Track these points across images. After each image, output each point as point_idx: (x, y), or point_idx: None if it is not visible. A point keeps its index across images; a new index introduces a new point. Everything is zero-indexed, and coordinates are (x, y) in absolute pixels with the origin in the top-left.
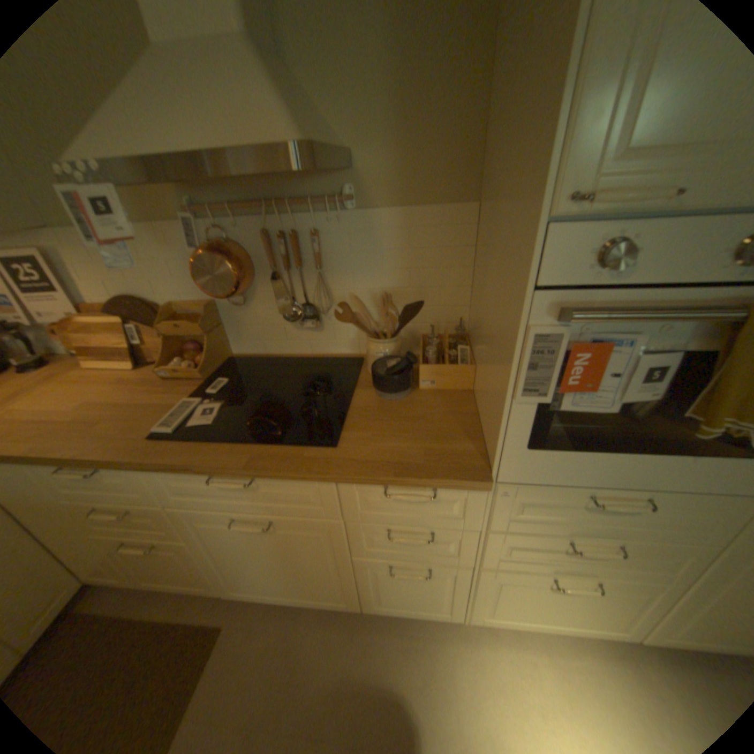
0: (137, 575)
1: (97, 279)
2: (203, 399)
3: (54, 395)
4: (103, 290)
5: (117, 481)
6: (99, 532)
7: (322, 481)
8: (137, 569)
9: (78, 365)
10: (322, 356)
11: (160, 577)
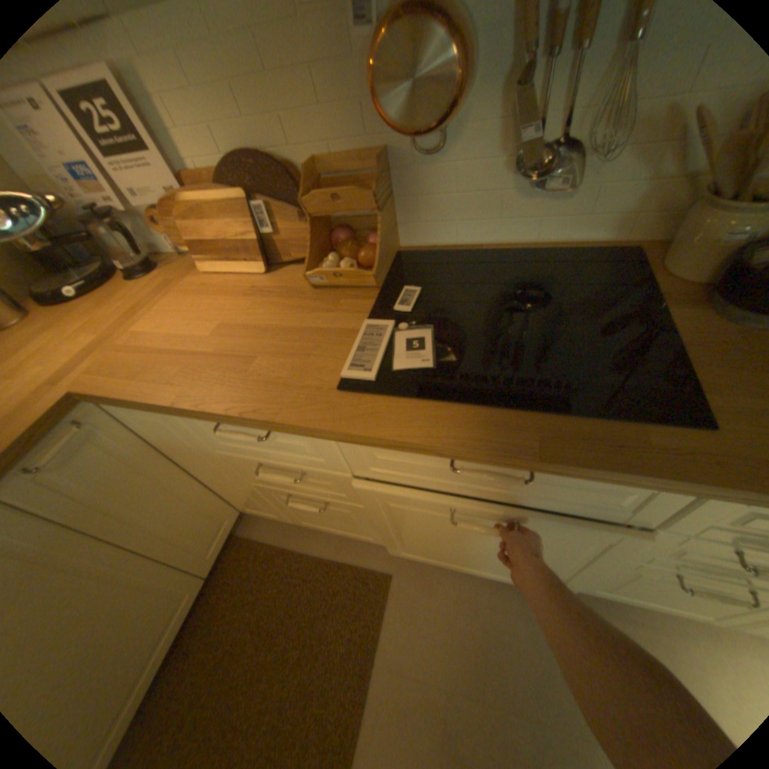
0: (299, 516)
1: (201, 121)
2: (397, 320)
3: (180, 310)
4: (211, 143)
5: (298, 442)
6: (264, 481)
7: (687, 488)
8: (301, 513)
9: (194, 267)
10: (553, 245)
11: (325, 522)
